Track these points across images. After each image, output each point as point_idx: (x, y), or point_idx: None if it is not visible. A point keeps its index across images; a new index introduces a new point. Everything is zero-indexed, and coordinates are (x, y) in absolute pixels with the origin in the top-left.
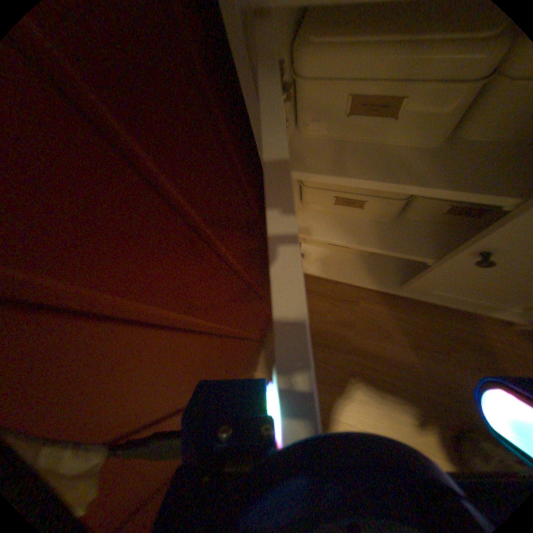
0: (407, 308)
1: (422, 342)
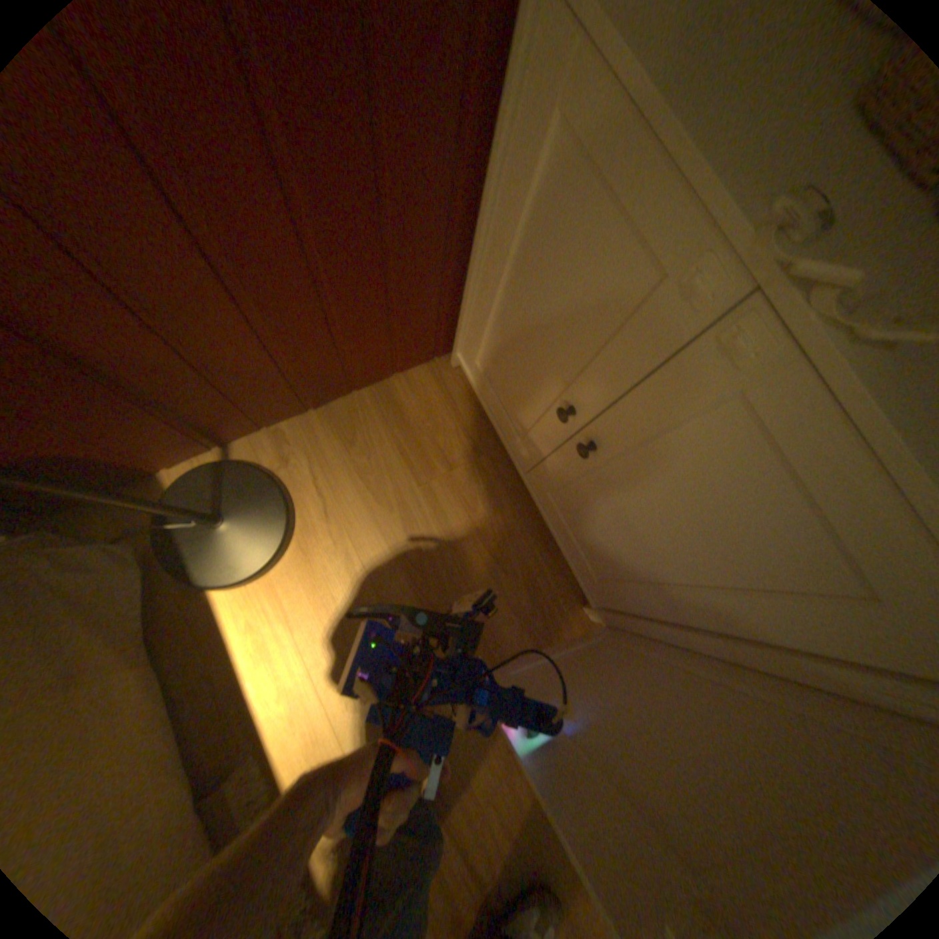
0: (516, 504)
1: (492, 543)
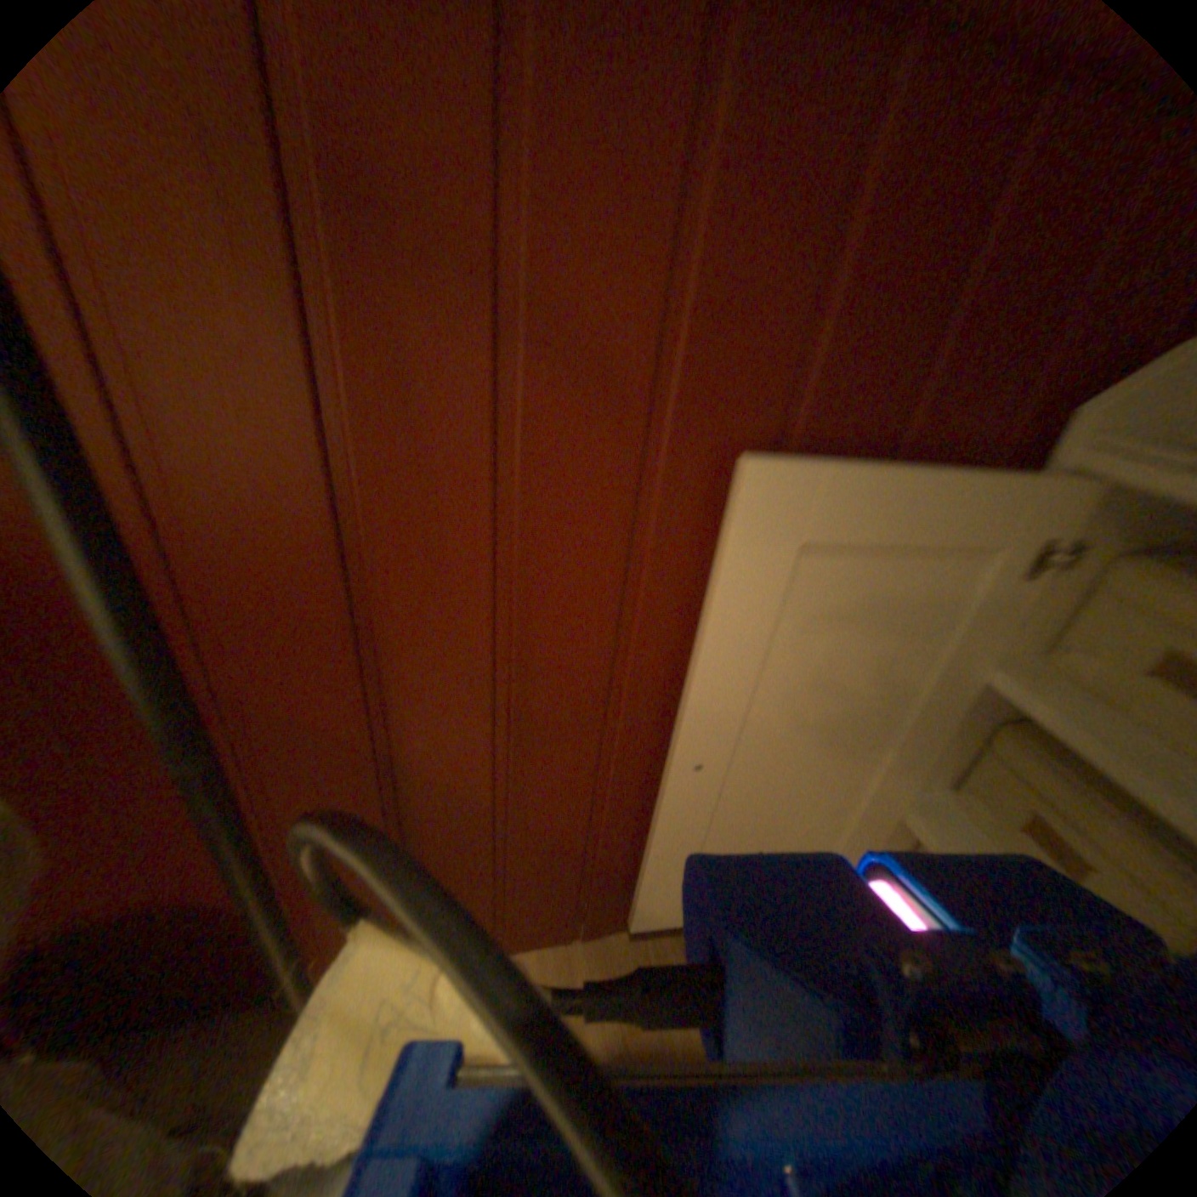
0: None
1: None
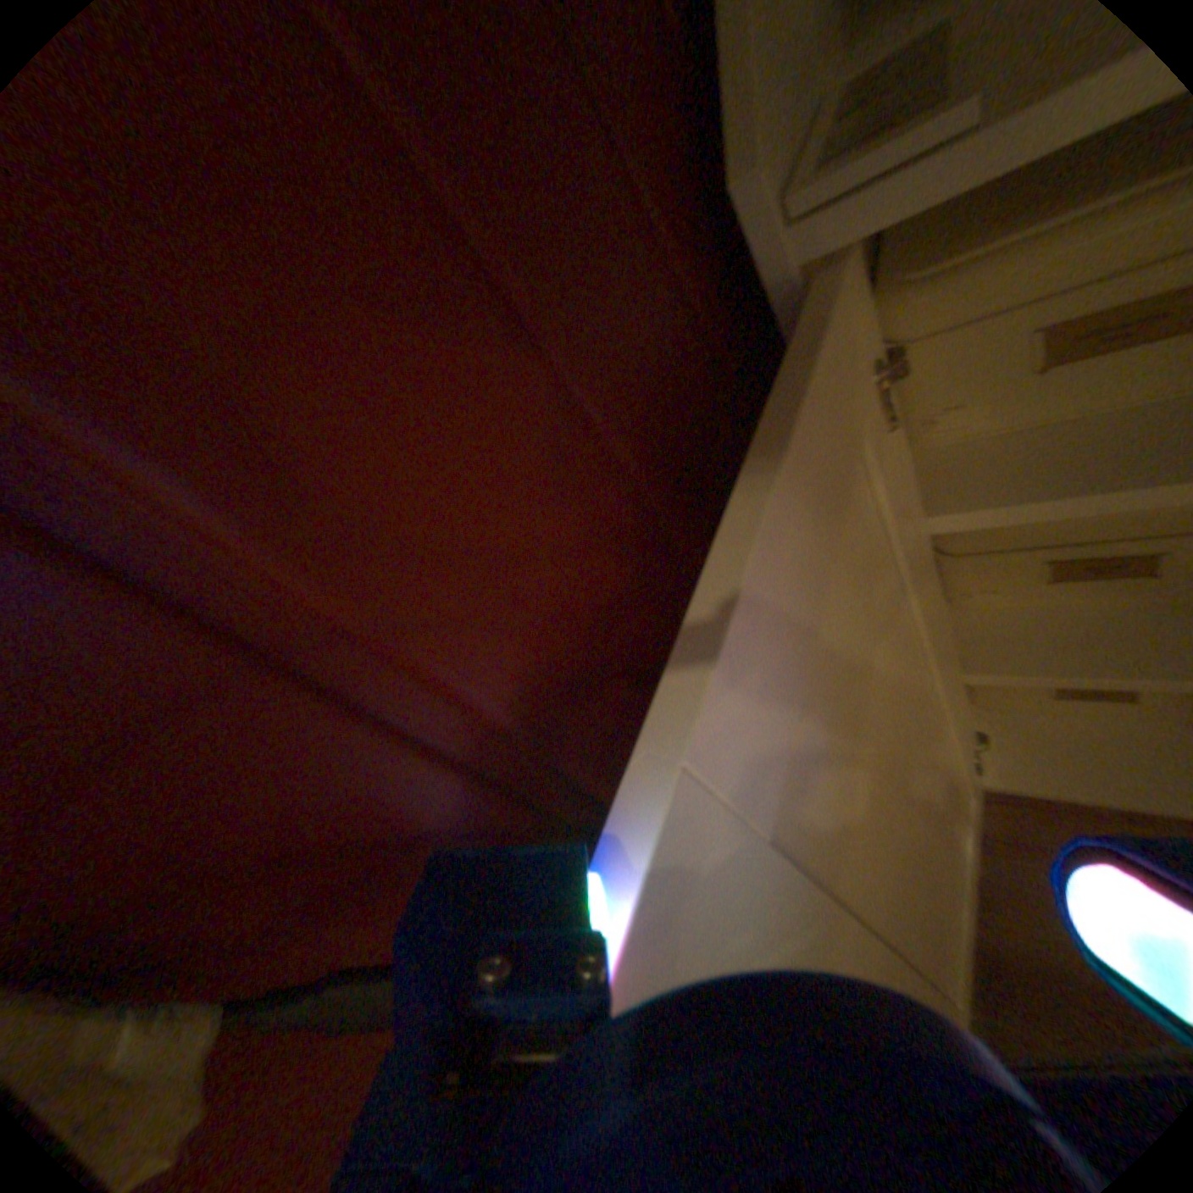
0: None
1: None
